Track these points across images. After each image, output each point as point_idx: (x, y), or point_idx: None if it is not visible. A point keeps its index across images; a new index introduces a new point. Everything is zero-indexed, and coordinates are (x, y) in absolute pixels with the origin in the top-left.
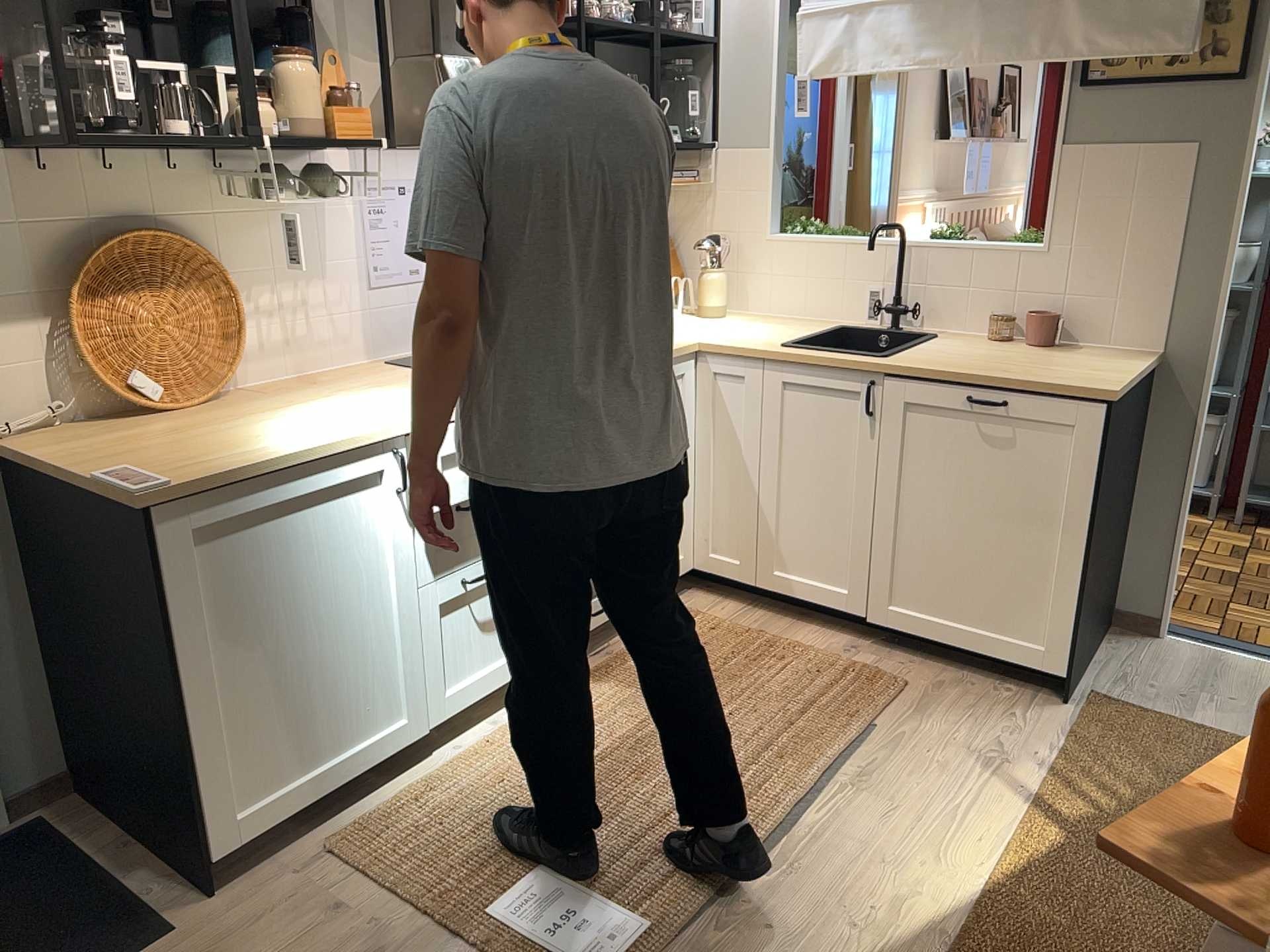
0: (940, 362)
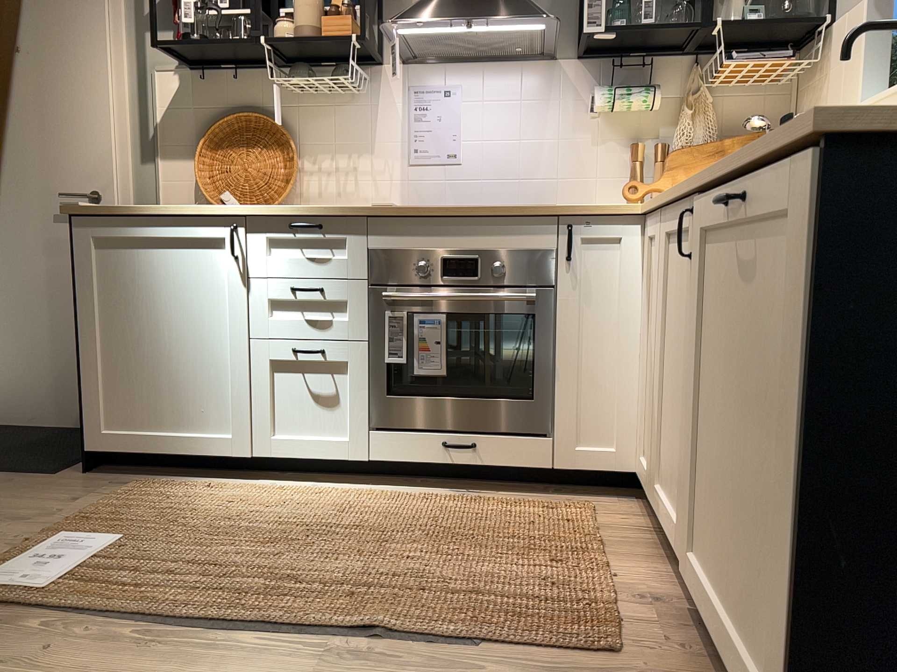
0: None
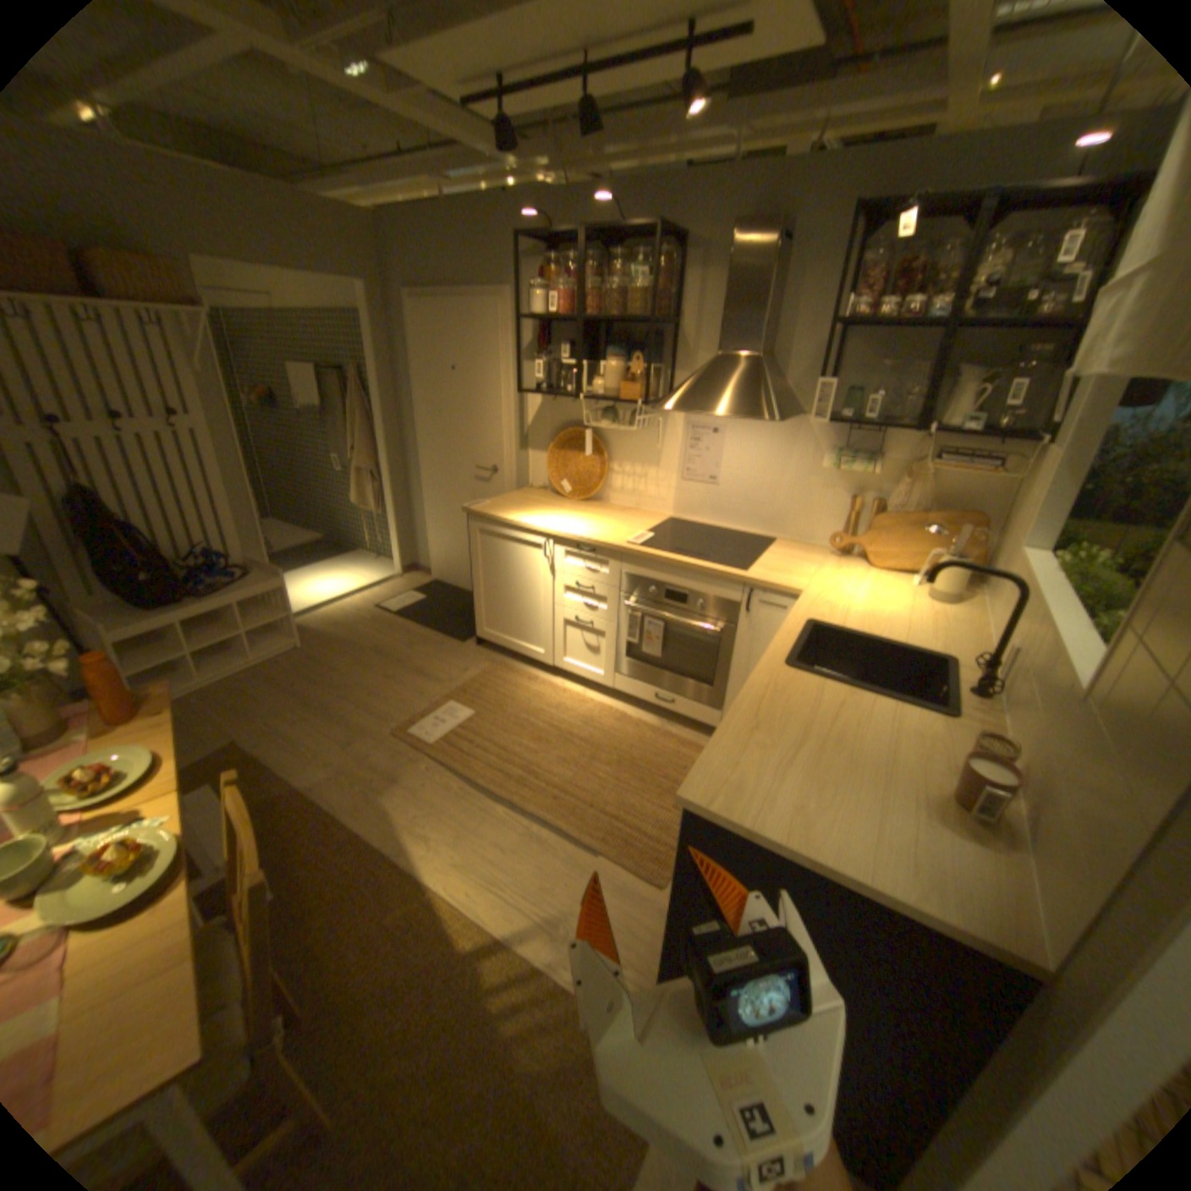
0: (785, 695)
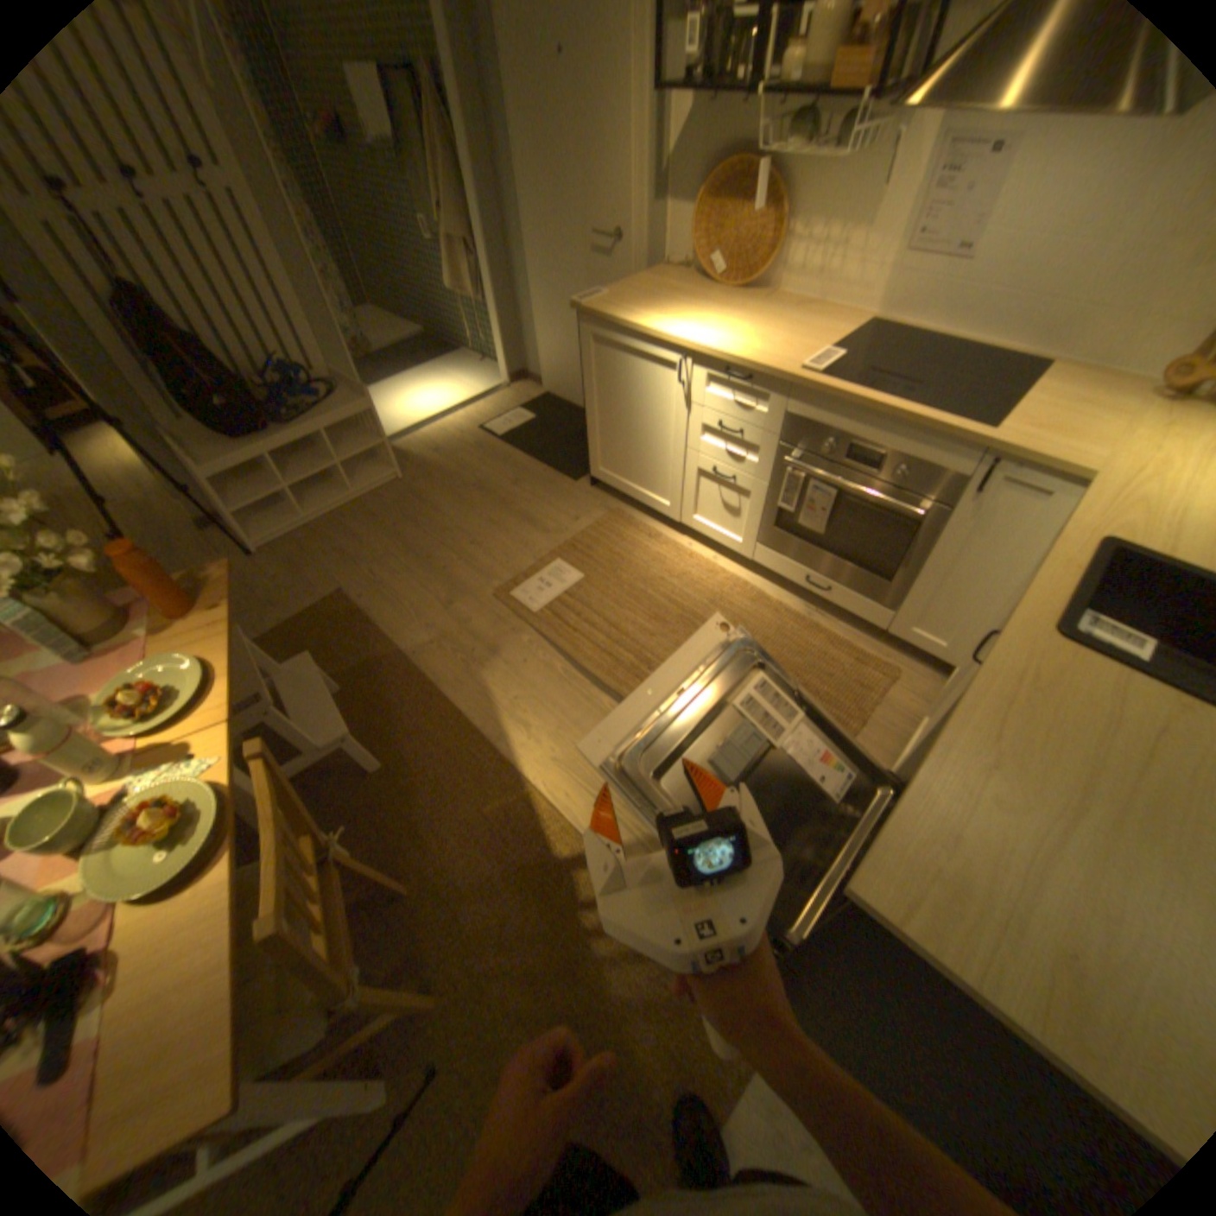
0: (1054, 699)
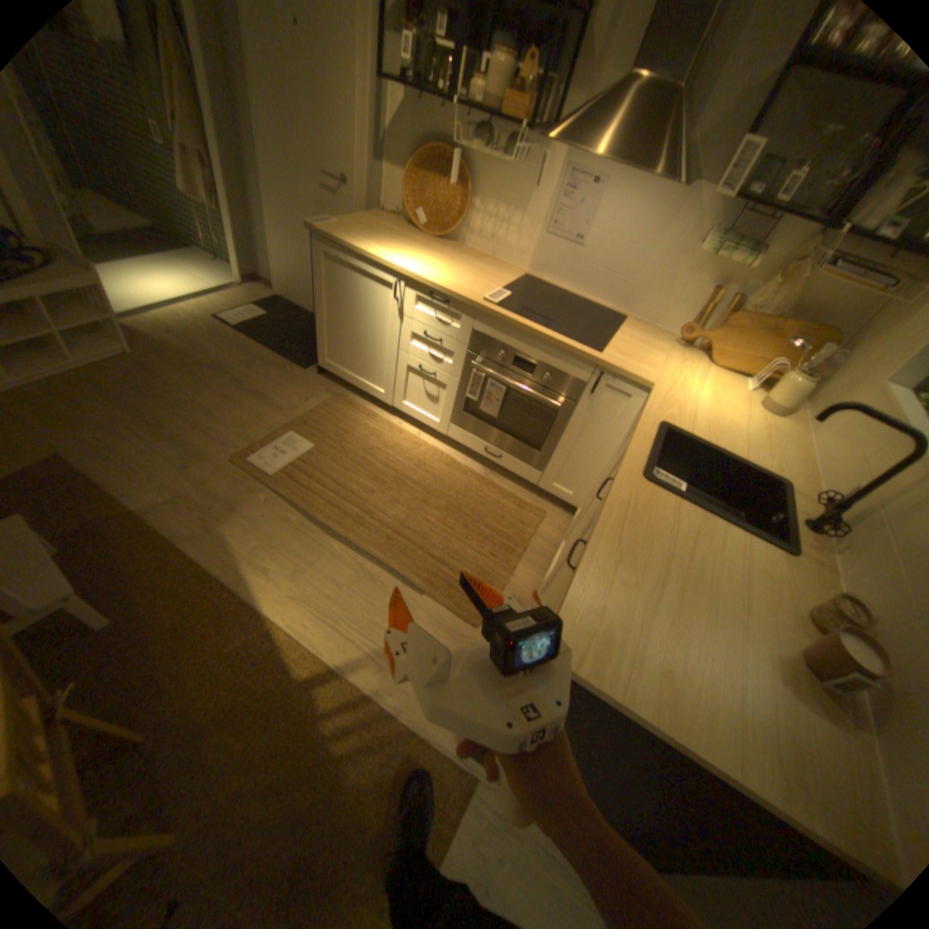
0: (645, 518)
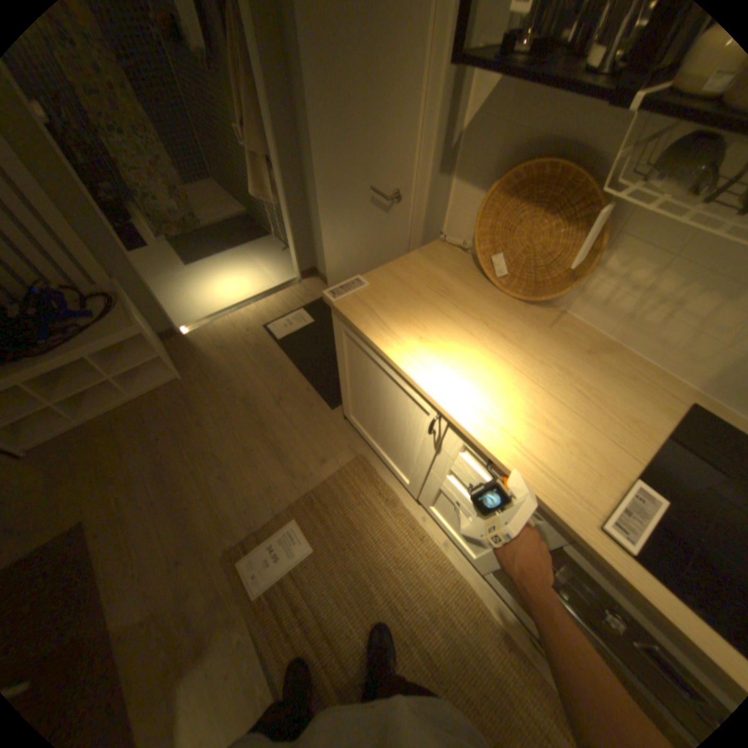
0: None
